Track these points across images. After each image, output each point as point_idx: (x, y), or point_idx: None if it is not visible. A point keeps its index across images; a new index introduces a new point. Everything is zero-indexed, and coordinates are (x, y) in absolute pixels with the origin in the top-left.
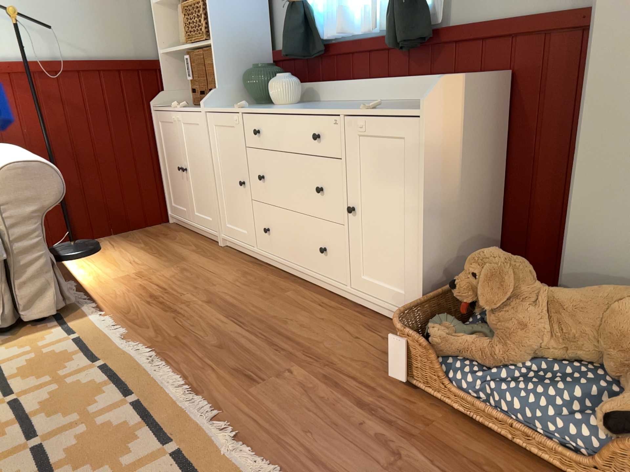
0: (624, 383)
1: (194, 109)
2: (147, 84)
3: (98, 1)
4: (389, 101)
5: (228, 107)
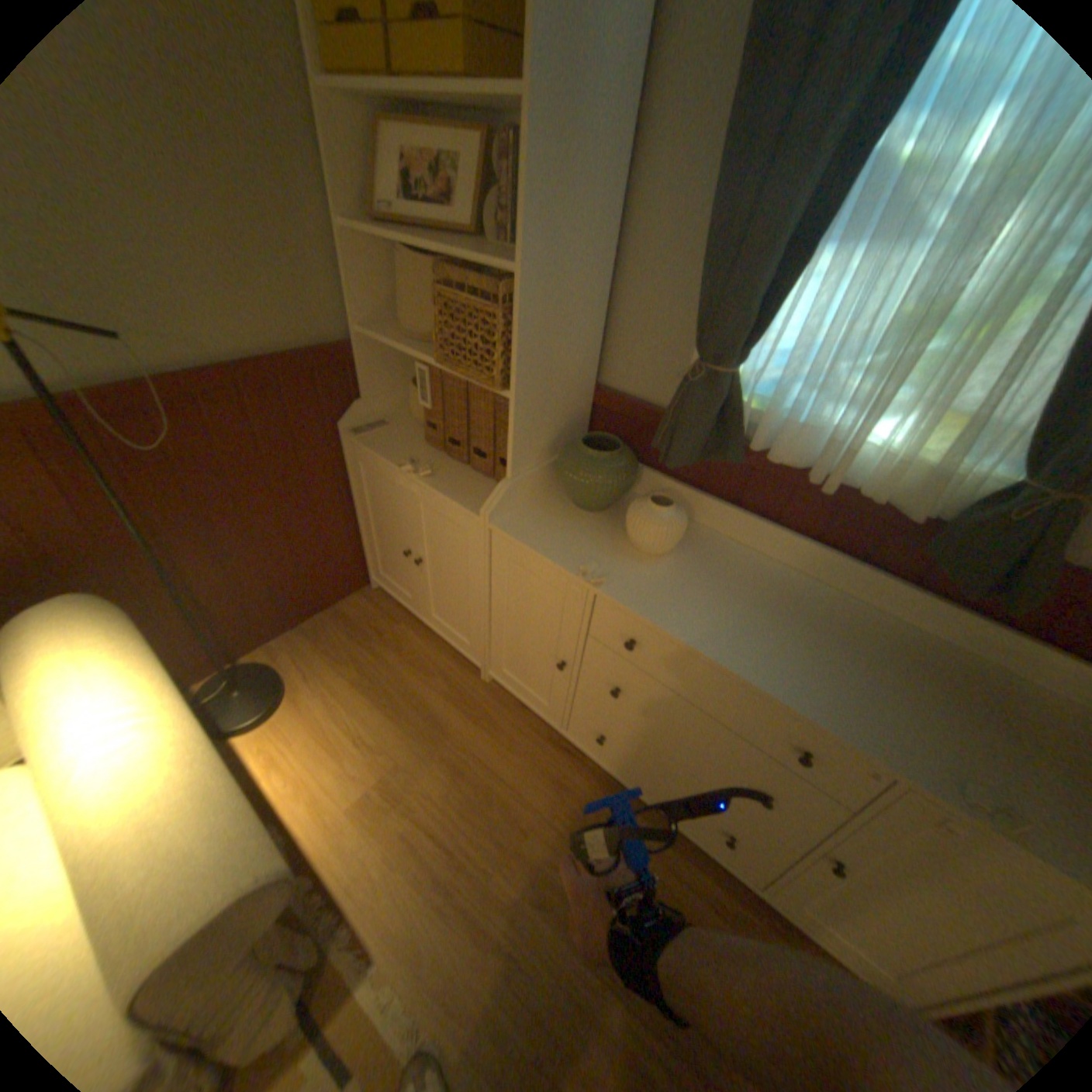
0: None
1: (455, 496)
2: (328, 386)
3: (209, 217)
4: (866, 605)
5: (535, 523)
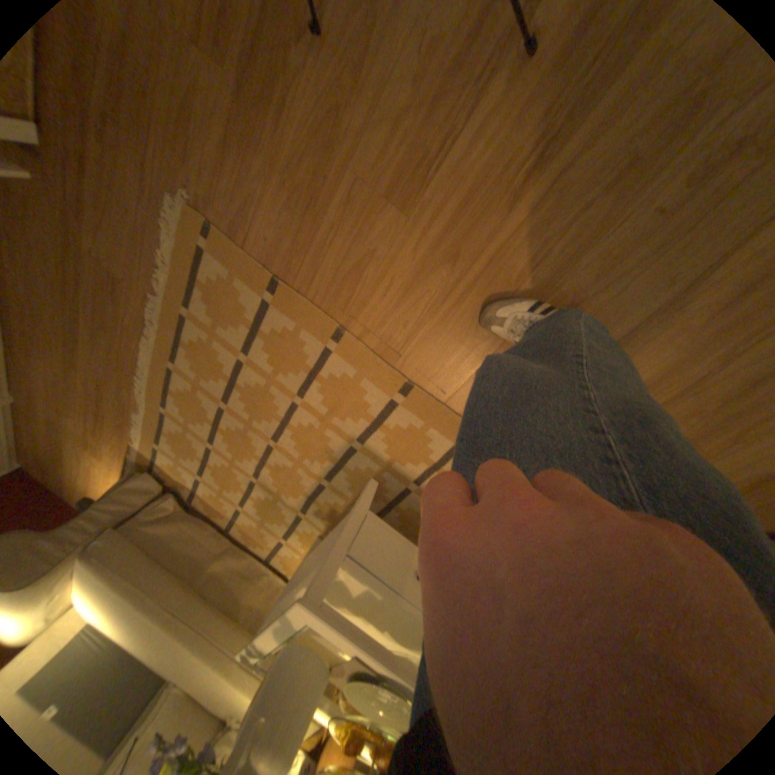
0: None
1: None
2: None
3: None
4: None
5: None
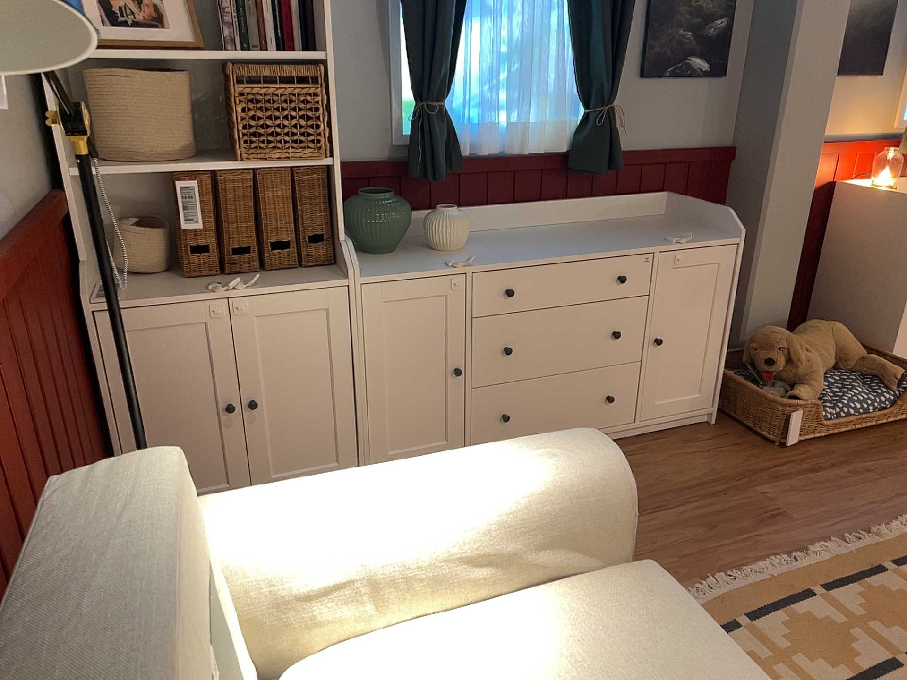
0: (856, 369)
1: (297, 284)
2: (61, 251)
3: None
4: (556, 224)
5: (377, 268)
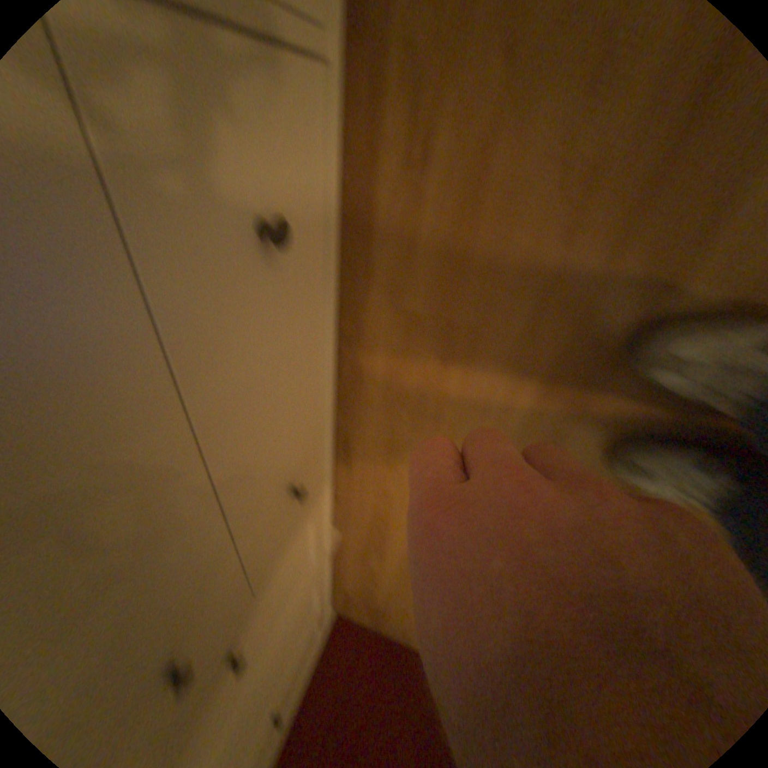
0: None
1: None
2: None
3: None
4: None
5: None
